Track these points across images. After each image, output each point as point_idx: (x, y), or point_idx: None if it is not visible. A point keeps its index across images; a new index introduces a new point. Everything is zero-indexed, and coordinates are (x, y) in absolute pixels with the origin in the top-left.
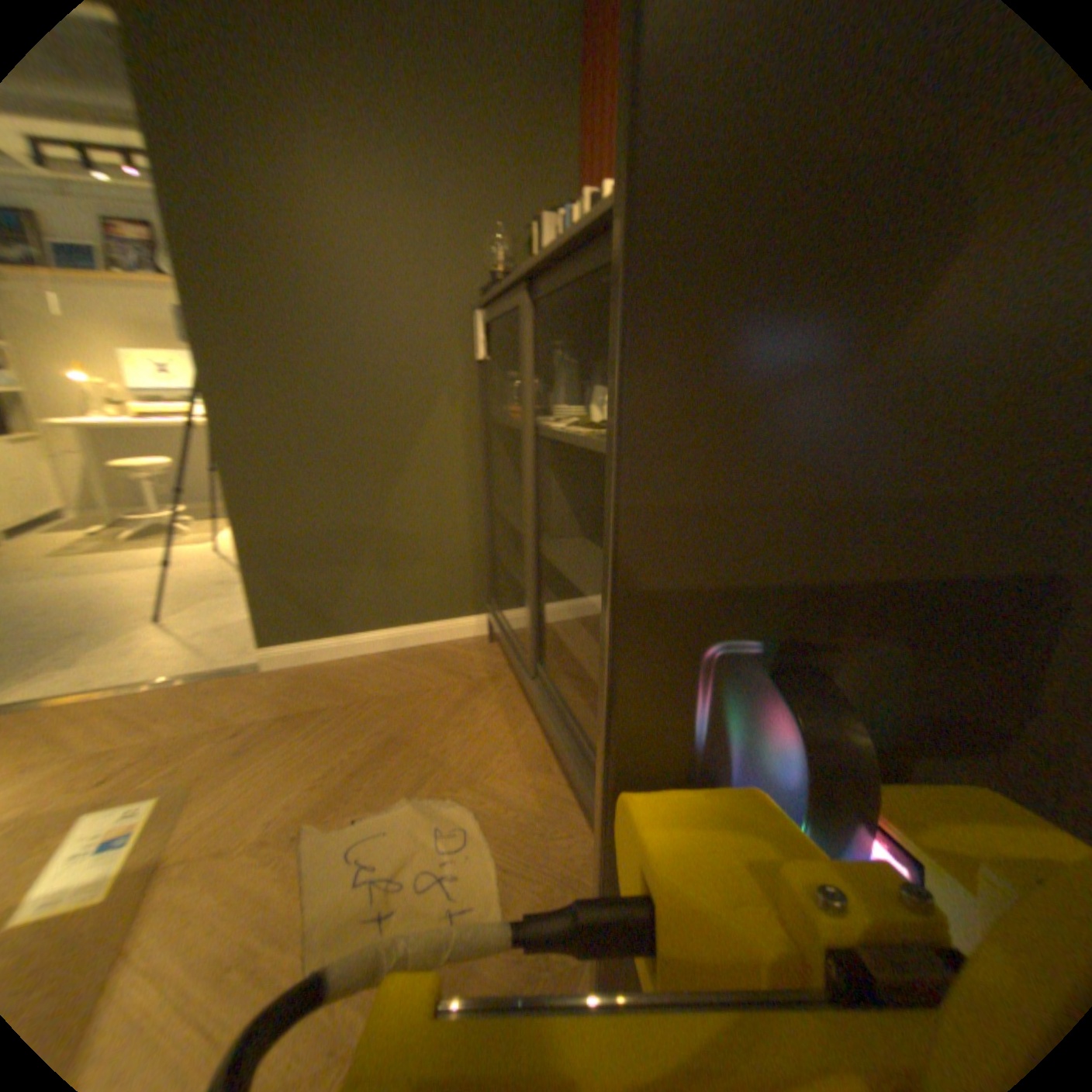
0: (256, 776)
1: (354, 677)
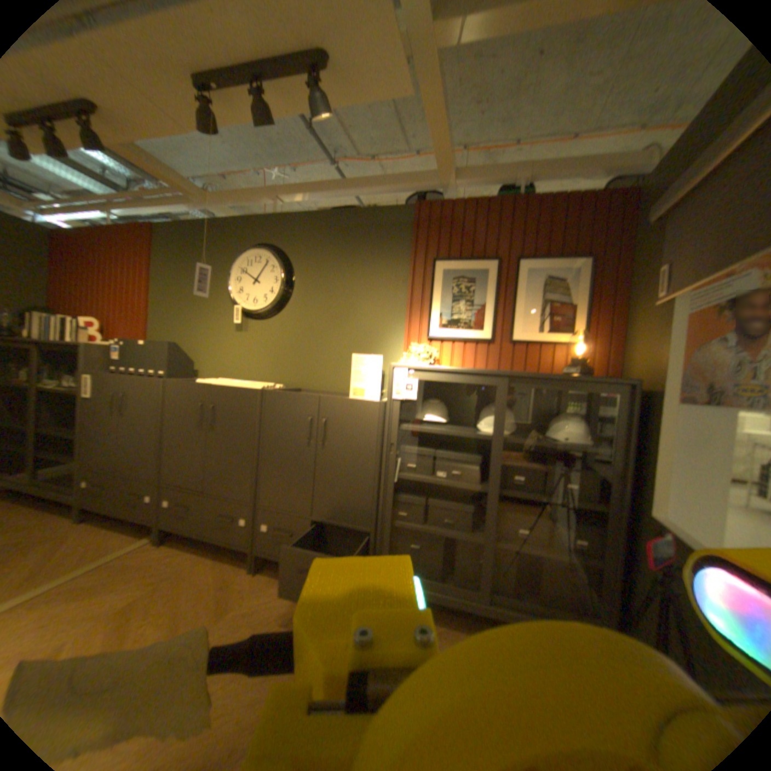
0: None
1: None
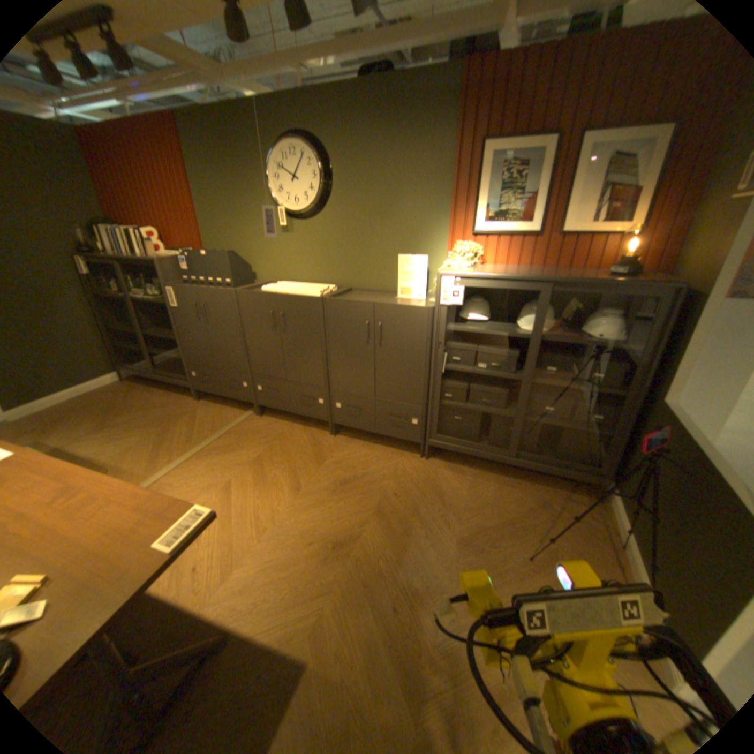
0: (64, 431)
1: (68, 407)
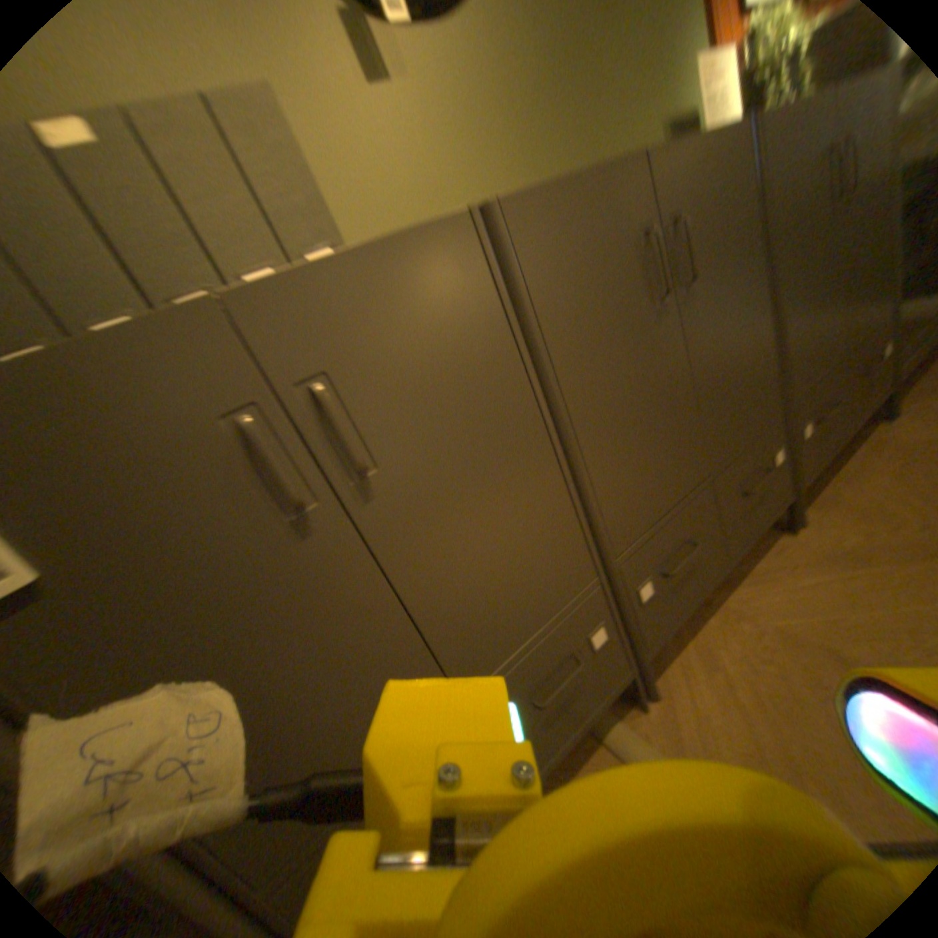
0: None
1: None
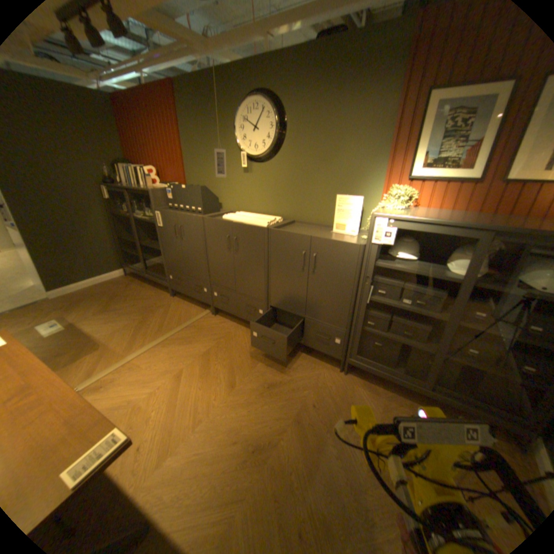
0: (79, 310)
1: (87, 292)
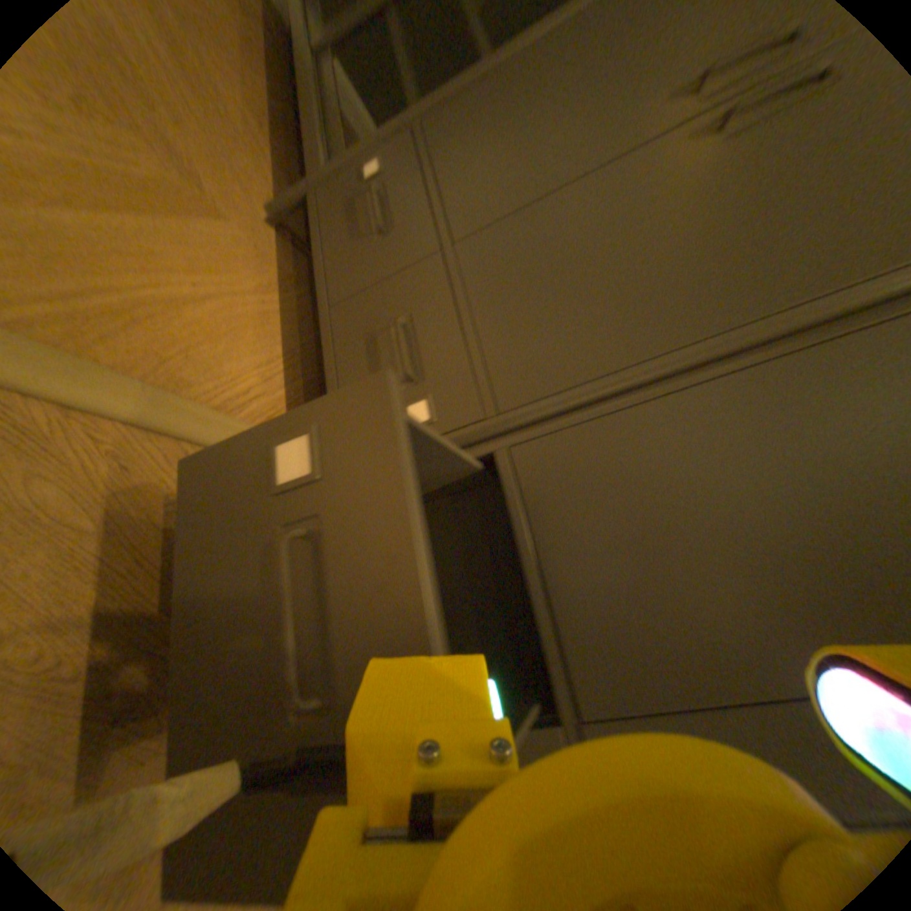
0: None
1: None
